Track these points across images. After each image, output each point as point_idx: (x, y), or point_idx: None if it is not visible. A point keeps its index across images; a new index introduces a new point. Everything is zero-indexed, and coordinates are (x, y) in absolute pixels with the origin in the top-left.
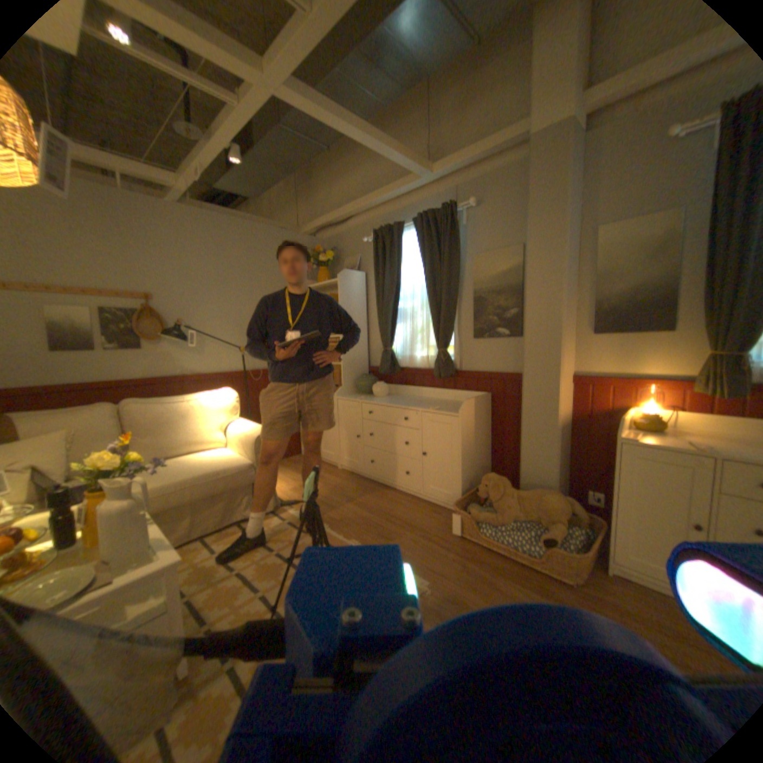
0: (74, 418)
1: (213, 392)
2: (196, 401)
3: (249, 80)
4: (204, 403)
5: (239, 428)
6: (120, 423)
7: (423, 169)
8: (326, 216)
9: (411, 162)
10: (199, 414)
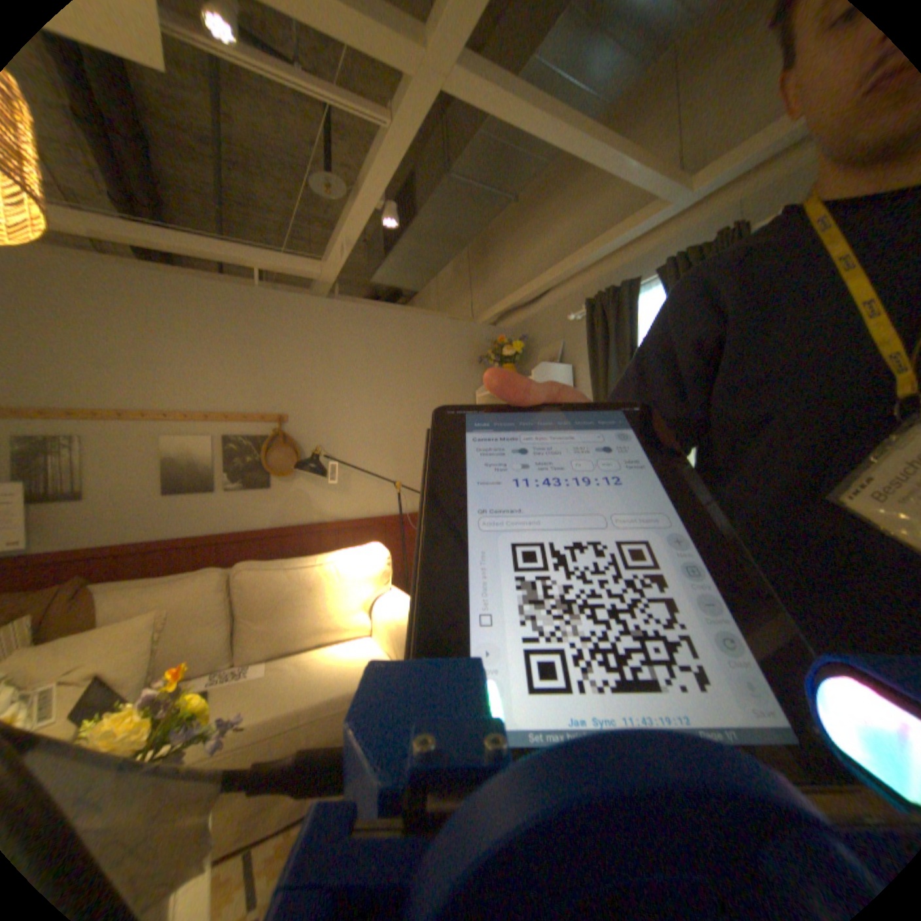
0: (171, 593)
1: (356, 550)
2: (332, 565)
3: (407, 75)
4: (343, 567)
5: (391, 609)
6: (231, 599)
7: (676, 186)
8: (511, 296)
9: (658, 175)
10: (335, 586)
